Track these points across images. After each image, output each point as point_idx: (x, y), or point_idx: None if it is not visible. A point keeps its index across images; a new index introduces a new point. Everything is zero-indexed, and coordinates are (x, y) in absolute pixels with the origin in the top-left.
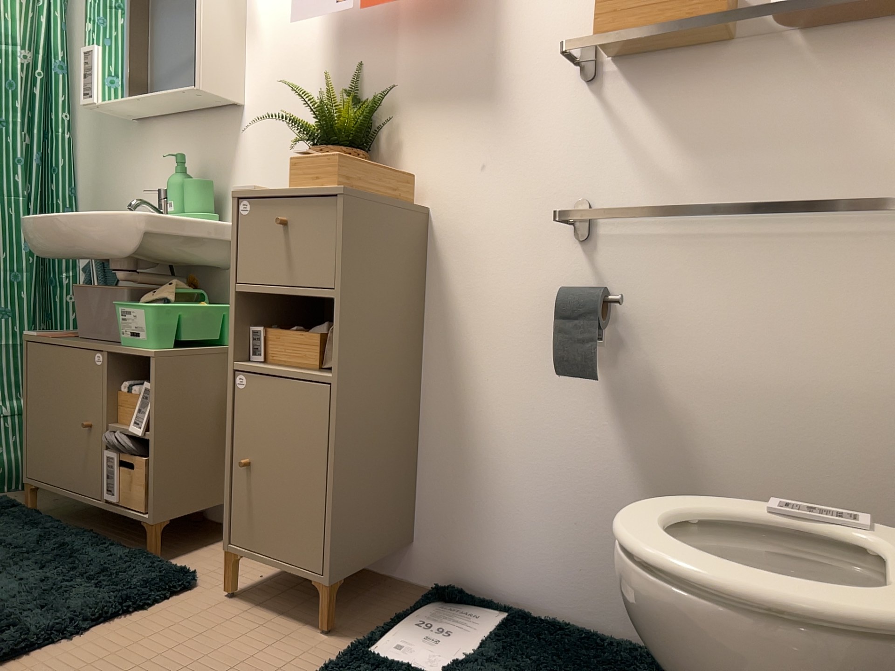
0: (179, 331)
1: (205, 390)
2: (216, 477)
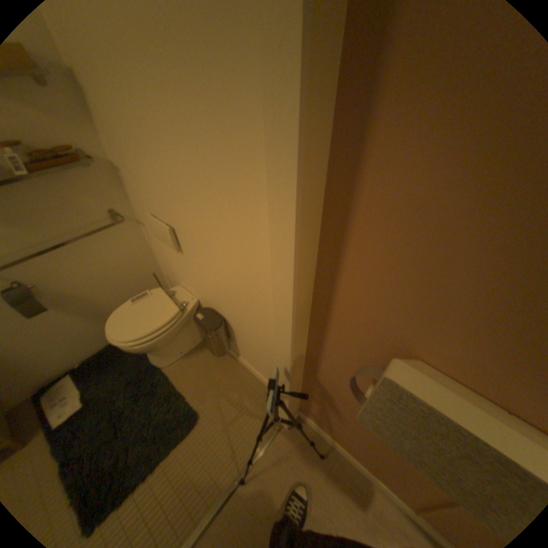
0: None
1: None
2: None
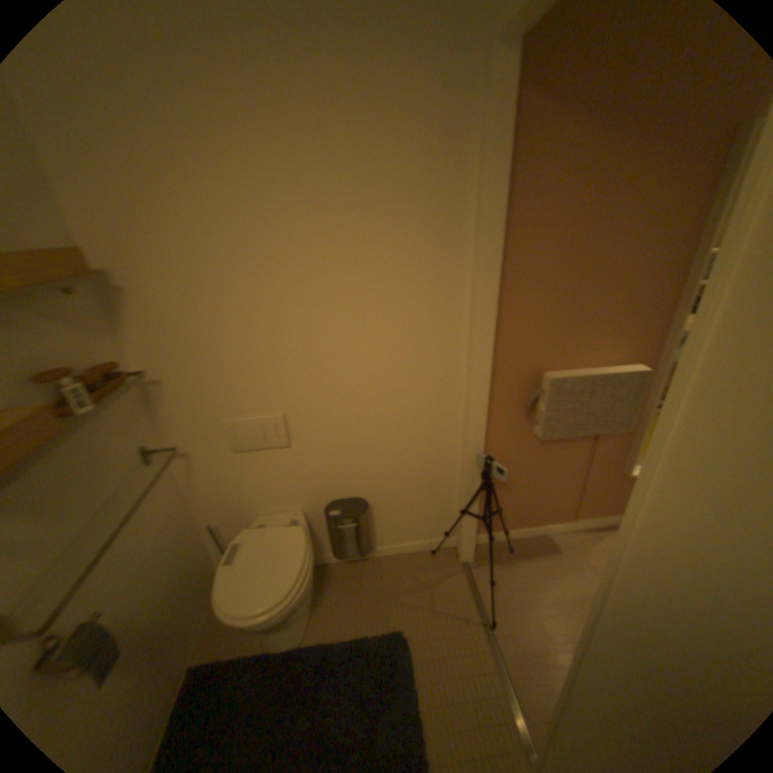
0: None
1: None
2: None
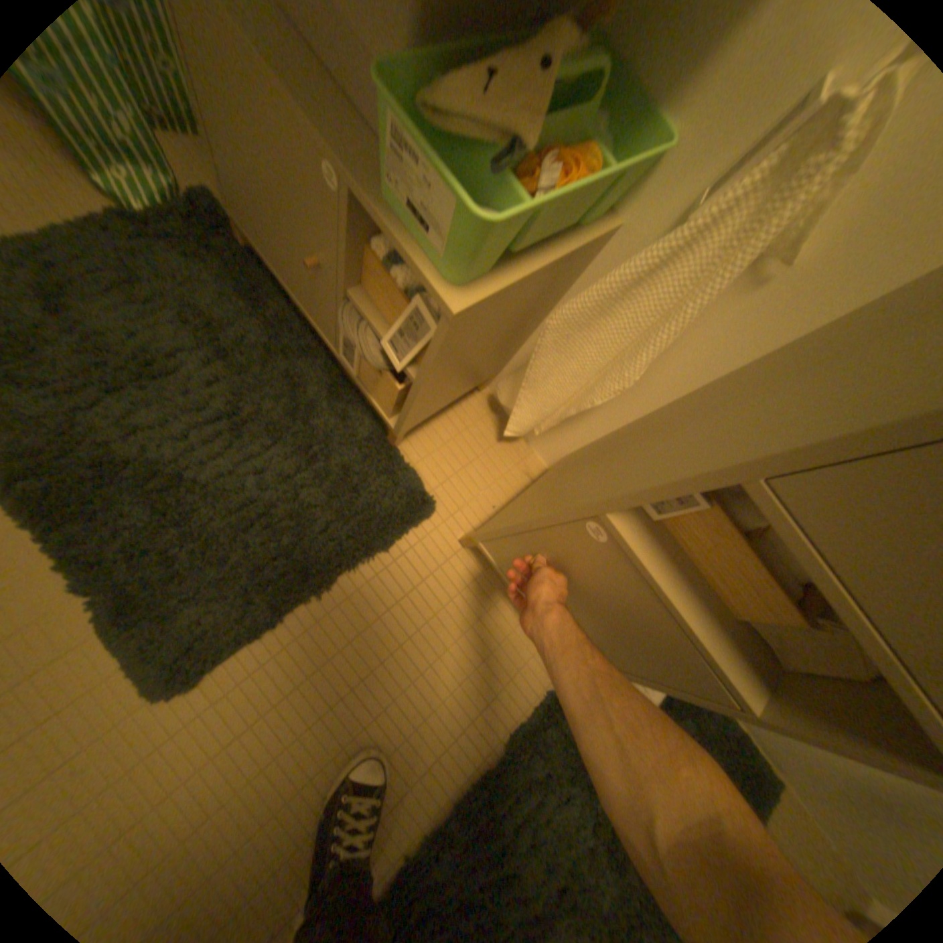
0: (518, 232)
1: (515, 313)
2: (481, 376)
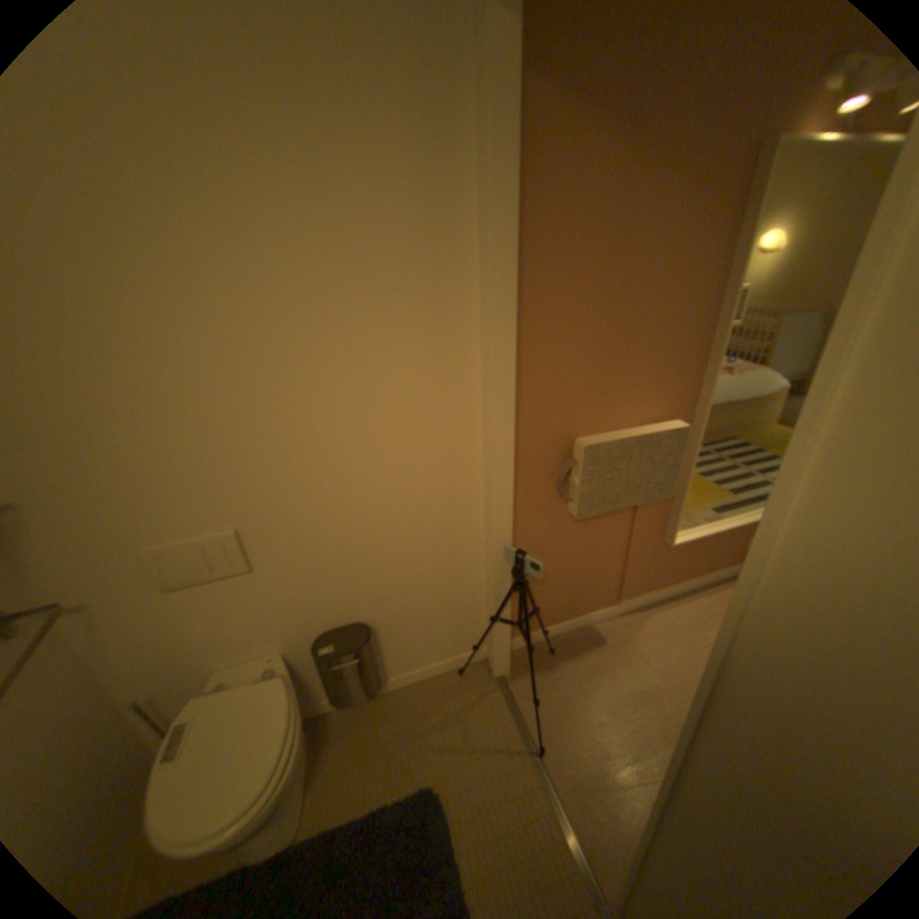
0: None
1: None
2: None
